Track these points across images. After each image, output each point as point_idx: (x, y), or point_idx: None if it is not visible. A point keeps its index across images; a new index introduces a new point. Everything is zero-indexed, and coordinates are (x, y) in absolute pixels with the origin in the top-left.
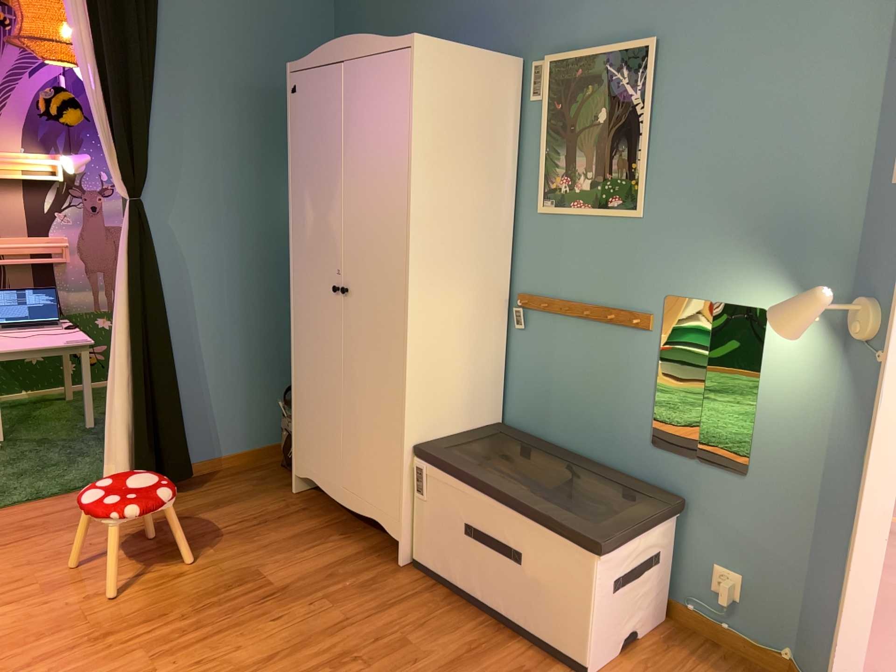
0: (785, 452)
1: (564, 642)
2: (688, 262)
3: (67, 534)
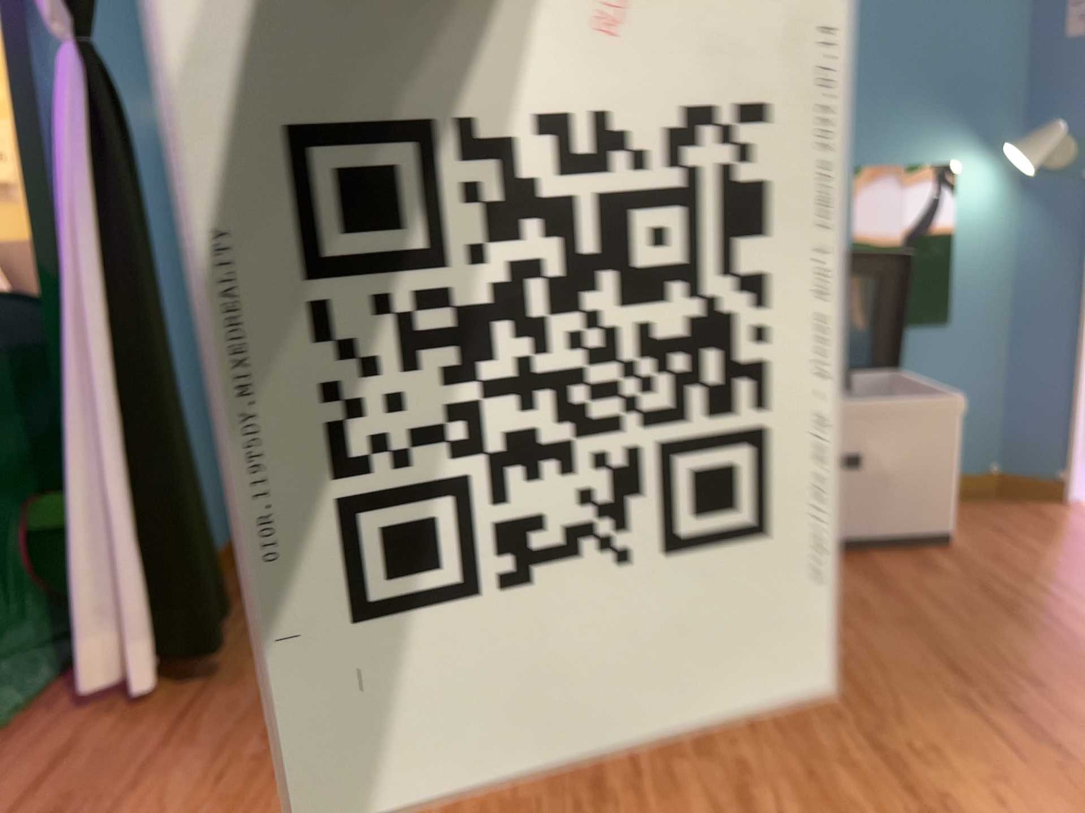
0: (984, 290)
1: (918, 526)
2: (878, 129)
3: (160, 781)
